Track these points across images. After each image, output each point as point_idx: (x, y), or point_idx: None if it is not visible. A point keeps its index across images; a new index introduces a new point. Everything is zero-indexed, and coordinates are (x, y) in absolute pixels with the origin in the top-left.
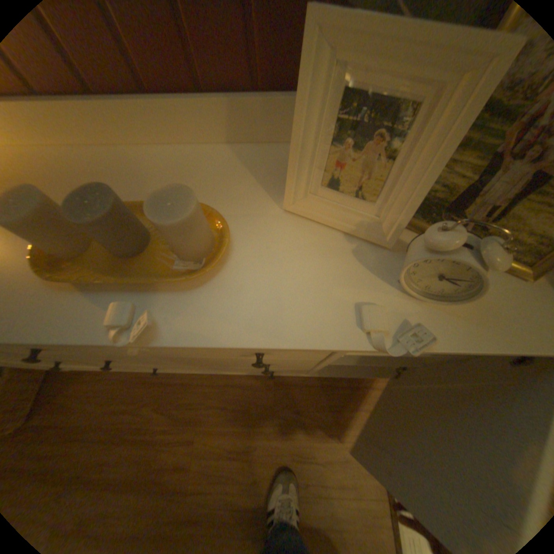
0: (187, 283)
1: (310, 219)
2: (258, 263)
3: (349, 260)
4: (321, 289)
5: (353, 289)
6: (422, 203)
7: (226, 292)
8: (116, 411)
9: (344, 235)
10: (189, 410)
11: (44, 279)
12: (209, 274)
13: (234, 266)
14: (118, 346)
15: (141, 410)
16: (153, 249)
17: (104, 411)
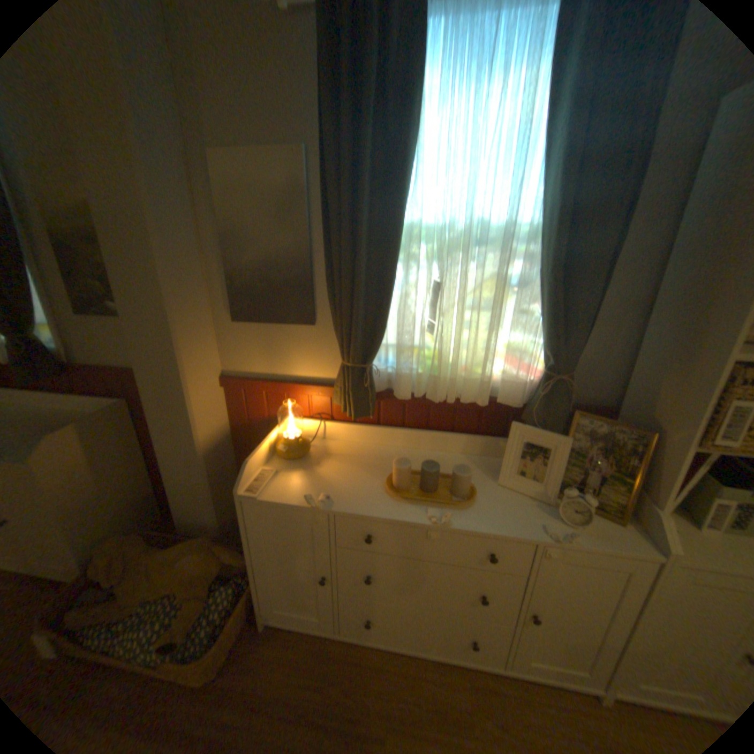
0: (461, 505)
1: (511, 490)
2: (490, 505)
3: (534, 509)
4: (523, 518)
5: (539, 520)
6: (560, 483)
7: (477, 514)
8: (303, 686)
9: (529, 498)
10: (380, 699)
11: (396, 496)
12: (470, 503)
13: (478, 504)
14: (437, 524)
15: (328, 690)
16: (439, 492)
17: (291, 684)
